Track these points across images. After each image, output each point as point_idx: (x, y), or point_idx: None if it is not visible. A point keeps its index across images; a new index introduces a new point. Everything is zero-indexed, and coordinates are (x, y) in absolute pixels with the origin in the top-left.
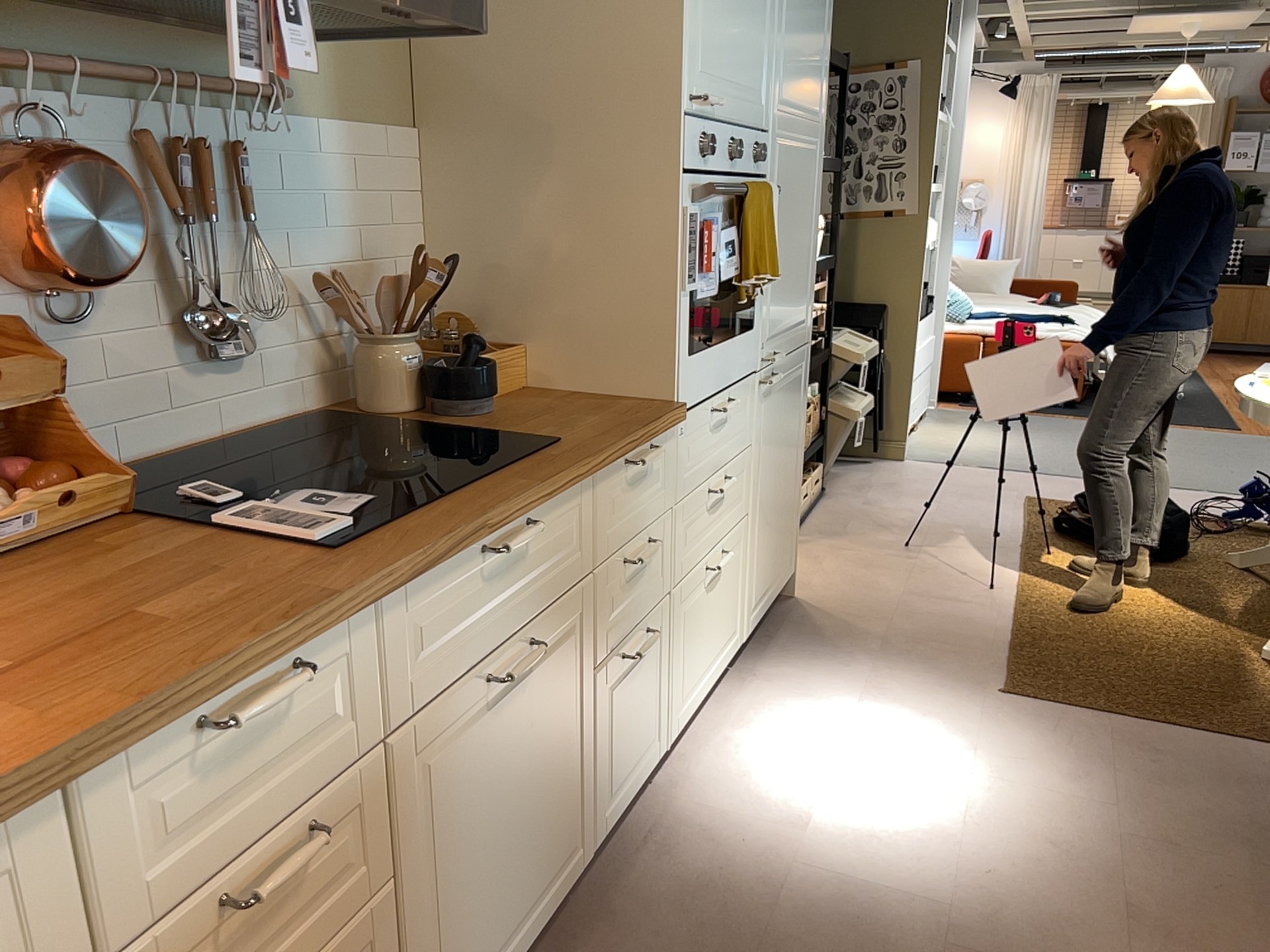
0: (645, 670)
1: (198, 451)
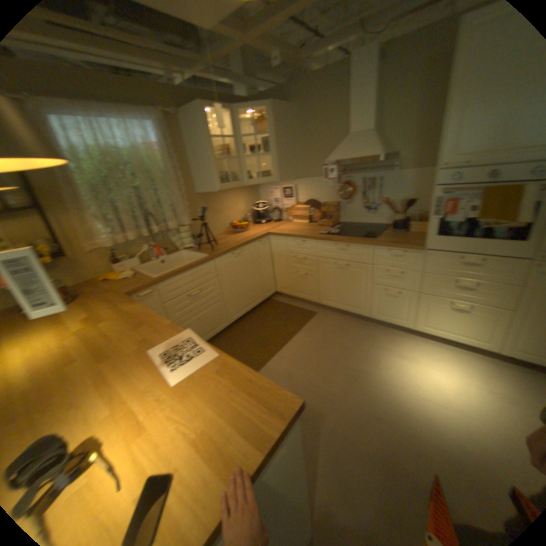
0: (398, 301)
1: (363, 225)
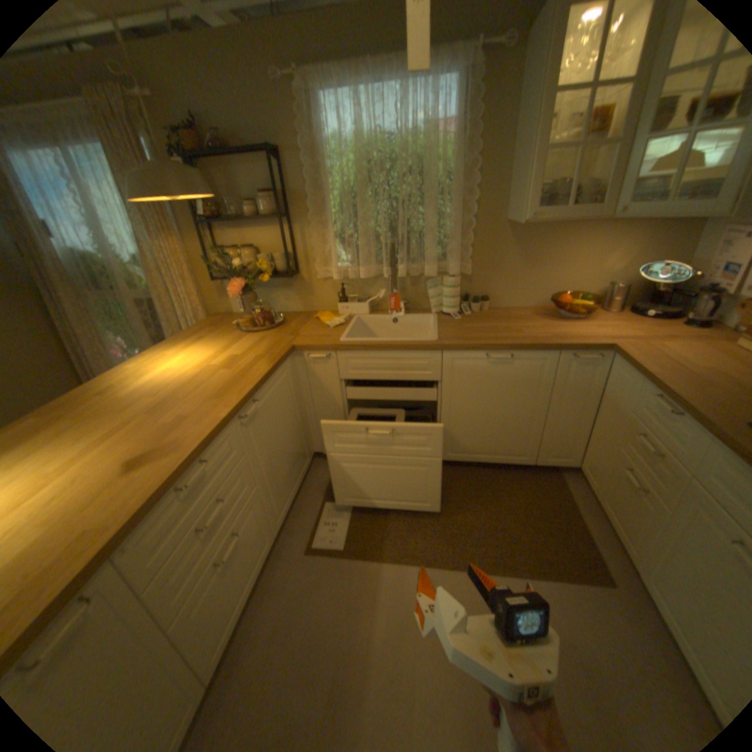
0: None
1: None
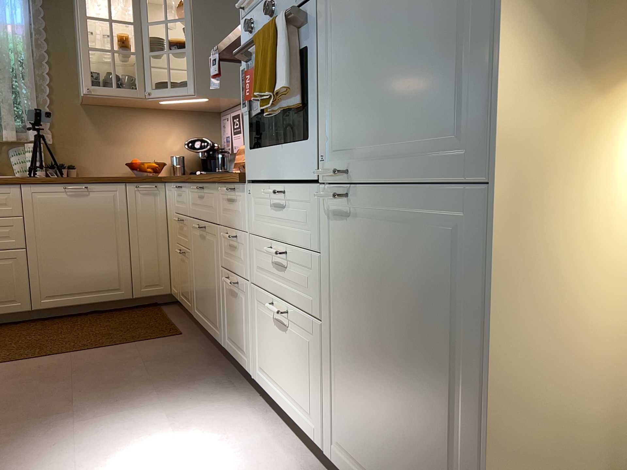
0: (239, 305)
1: None
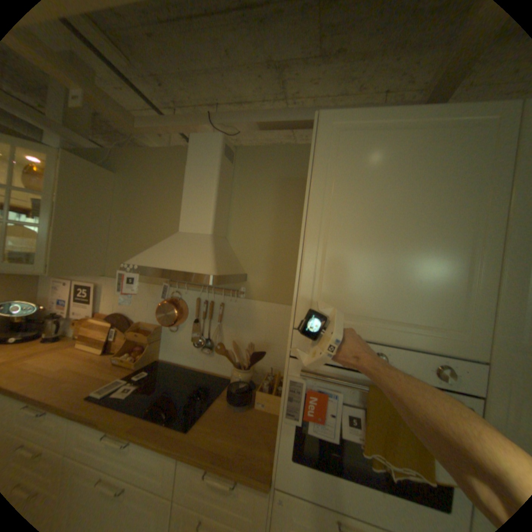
0: None
1: (195, 371)
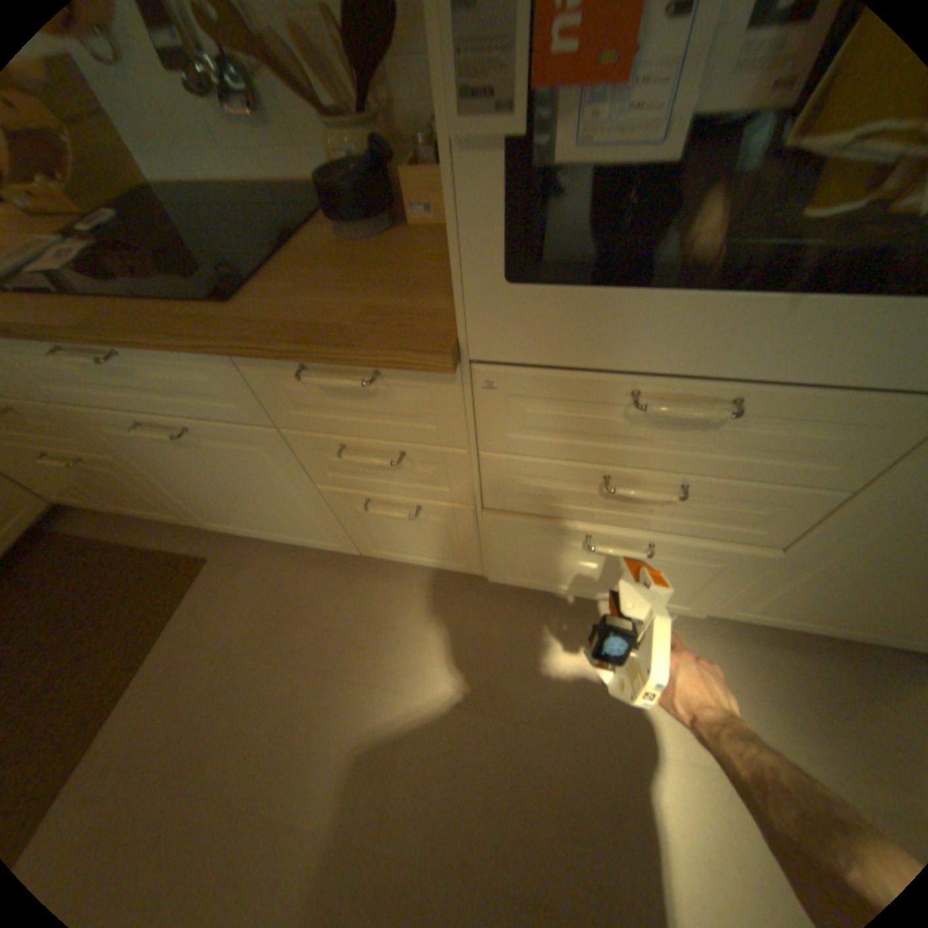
0: (424, 524)
1: (247, 185)
